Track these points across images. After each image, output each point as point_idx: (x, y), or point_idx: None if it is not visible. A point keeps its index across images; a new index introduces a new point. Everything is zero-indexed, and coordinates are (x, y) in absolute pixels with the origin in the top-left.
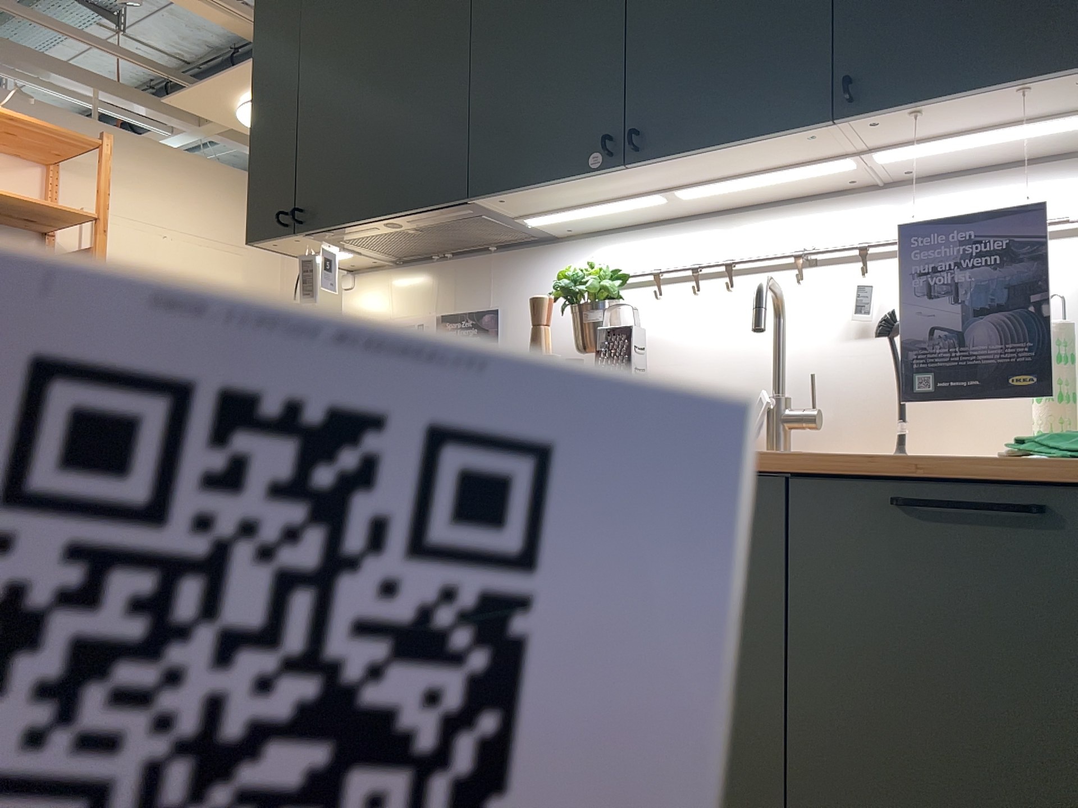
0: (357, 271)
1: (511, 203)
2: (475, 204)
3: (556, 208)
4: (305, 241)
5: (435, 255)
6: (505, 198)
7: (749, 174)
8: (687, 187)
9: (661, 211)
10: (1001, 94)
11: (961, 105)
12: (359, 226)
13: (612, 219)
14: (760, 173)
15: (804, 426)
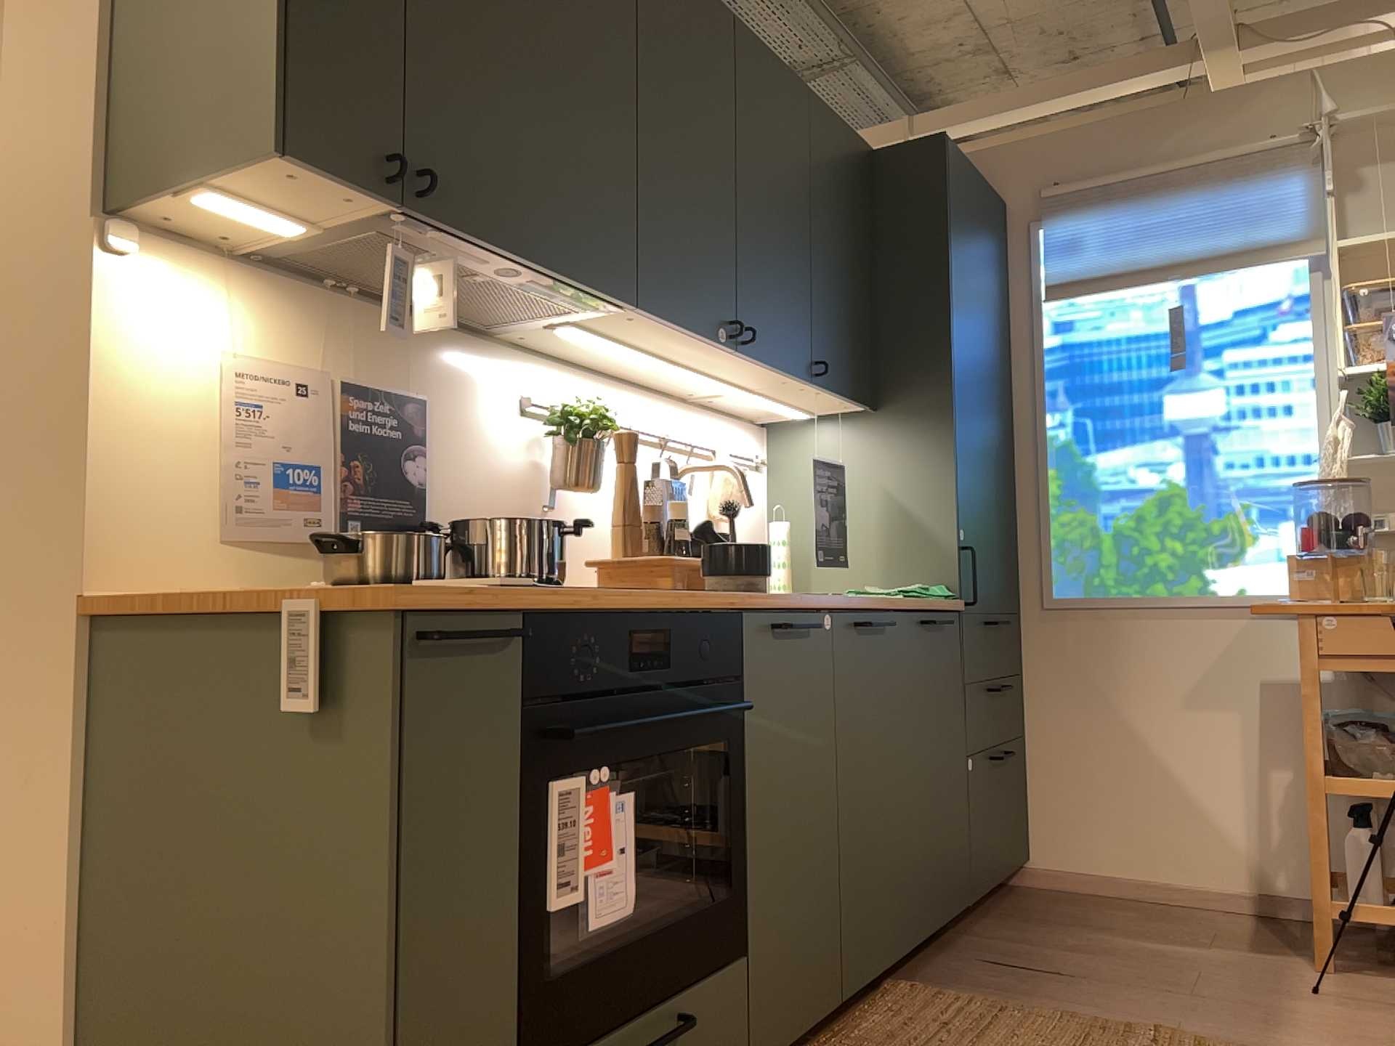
0: (135, 222)
1: (621, 318)
2: (608, 304)
3: (607, 331)
4: (353, 204)
5: (335, 280)
6: (638, 316)
7: (716, 374)
8: (687, 364)
9: (600, 358)
10: (841, 398)
11: (828, 395)
12: (491, 252)
13: (563, 345)
14: (720, 376)
15: None
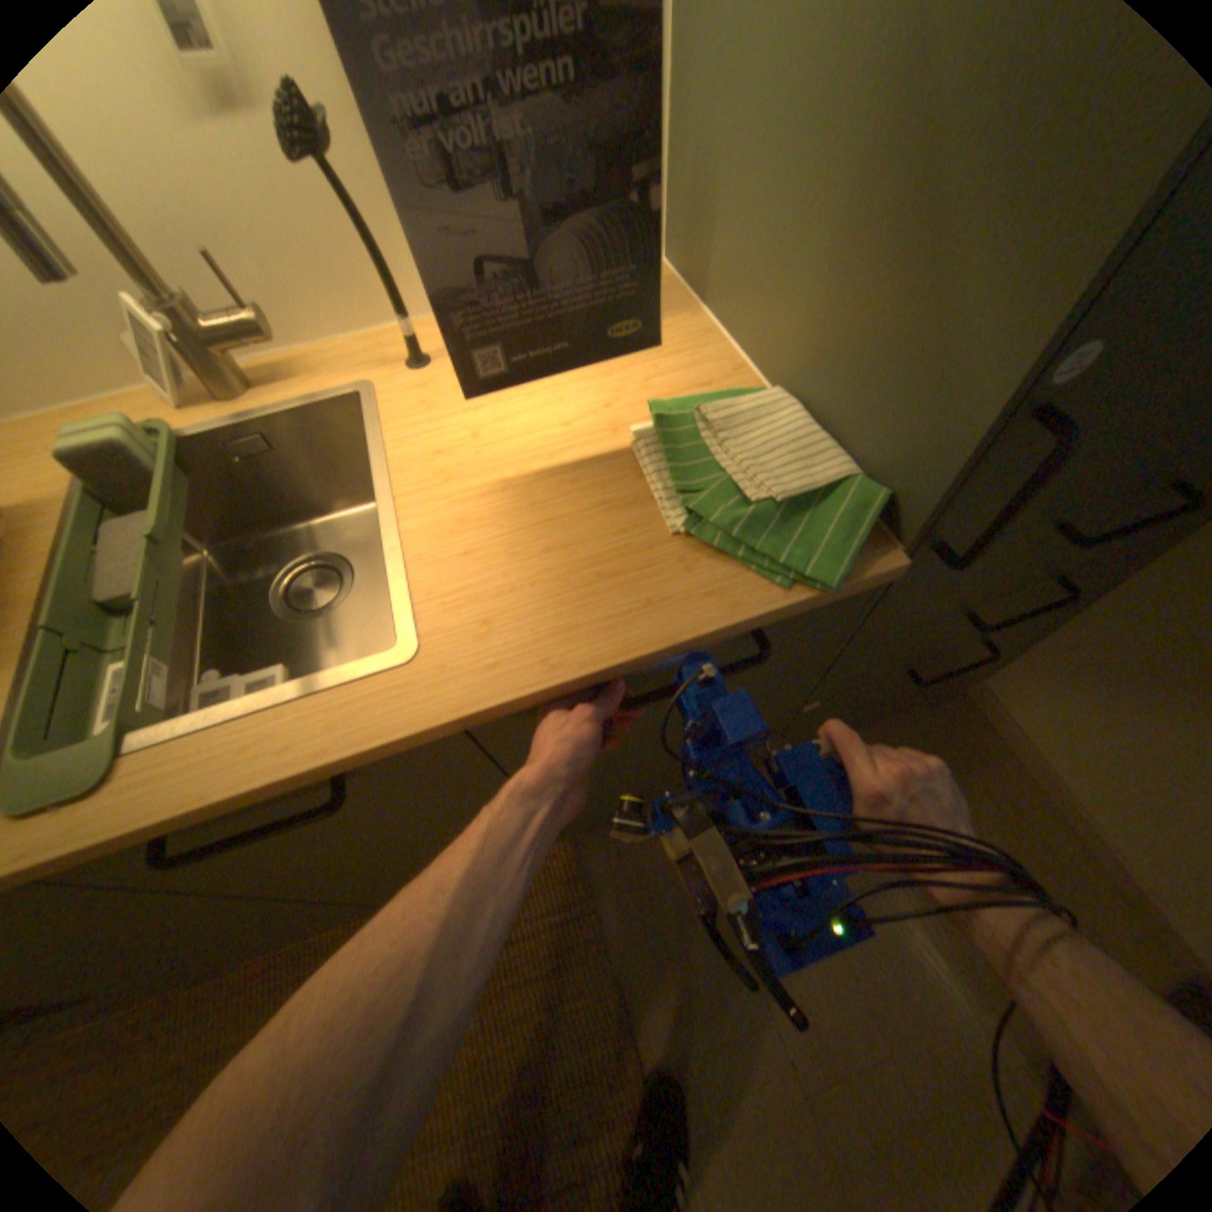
0: None
1: None
2: None
3: None
4: None
5: None
6: None
7: None
8: None
9: None
10: None
11: None
12: None
13: None
14: None
15: (240, 337)
